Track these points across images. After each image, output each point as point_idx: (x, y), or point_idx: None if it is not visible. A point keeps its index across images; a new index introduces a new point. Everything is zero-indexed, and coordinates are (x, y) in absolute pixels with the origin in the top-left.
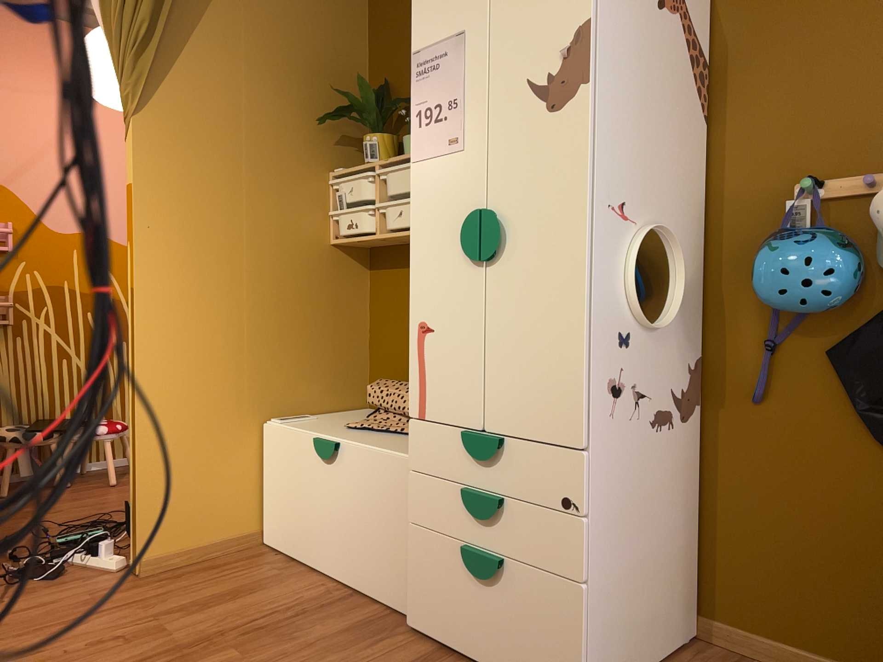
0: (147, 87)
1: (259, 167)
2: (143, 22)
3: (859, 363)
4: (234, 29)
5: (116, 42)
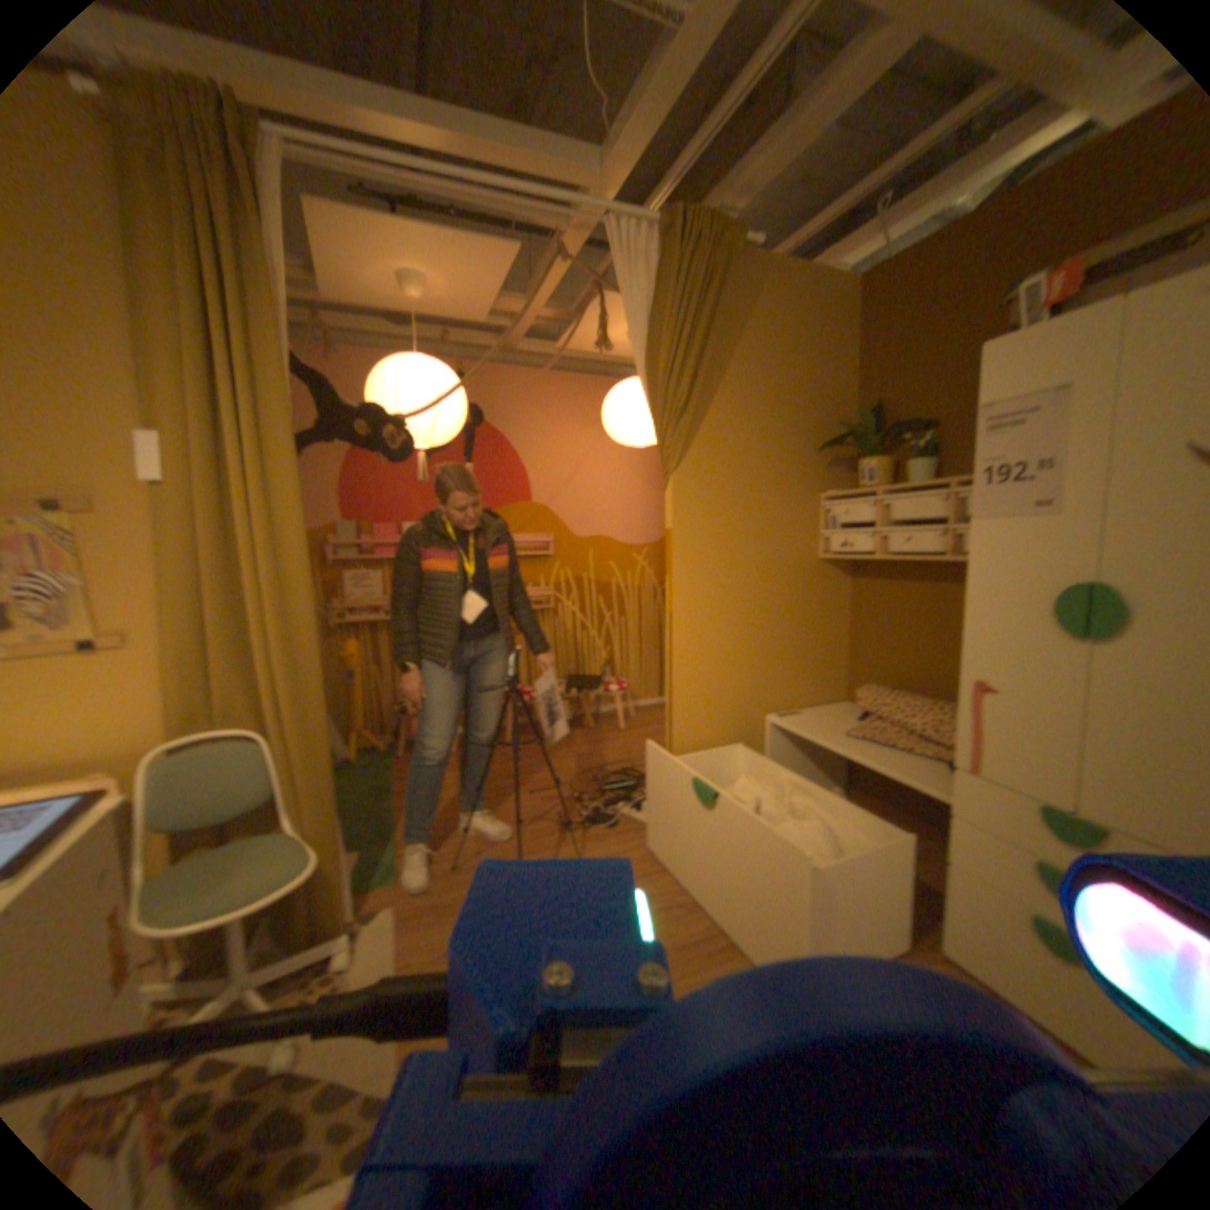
0: (681, 446)
1: (764, 497)
2: (680, 391)
3: None
4: (746, 378)
5: (656, 409)
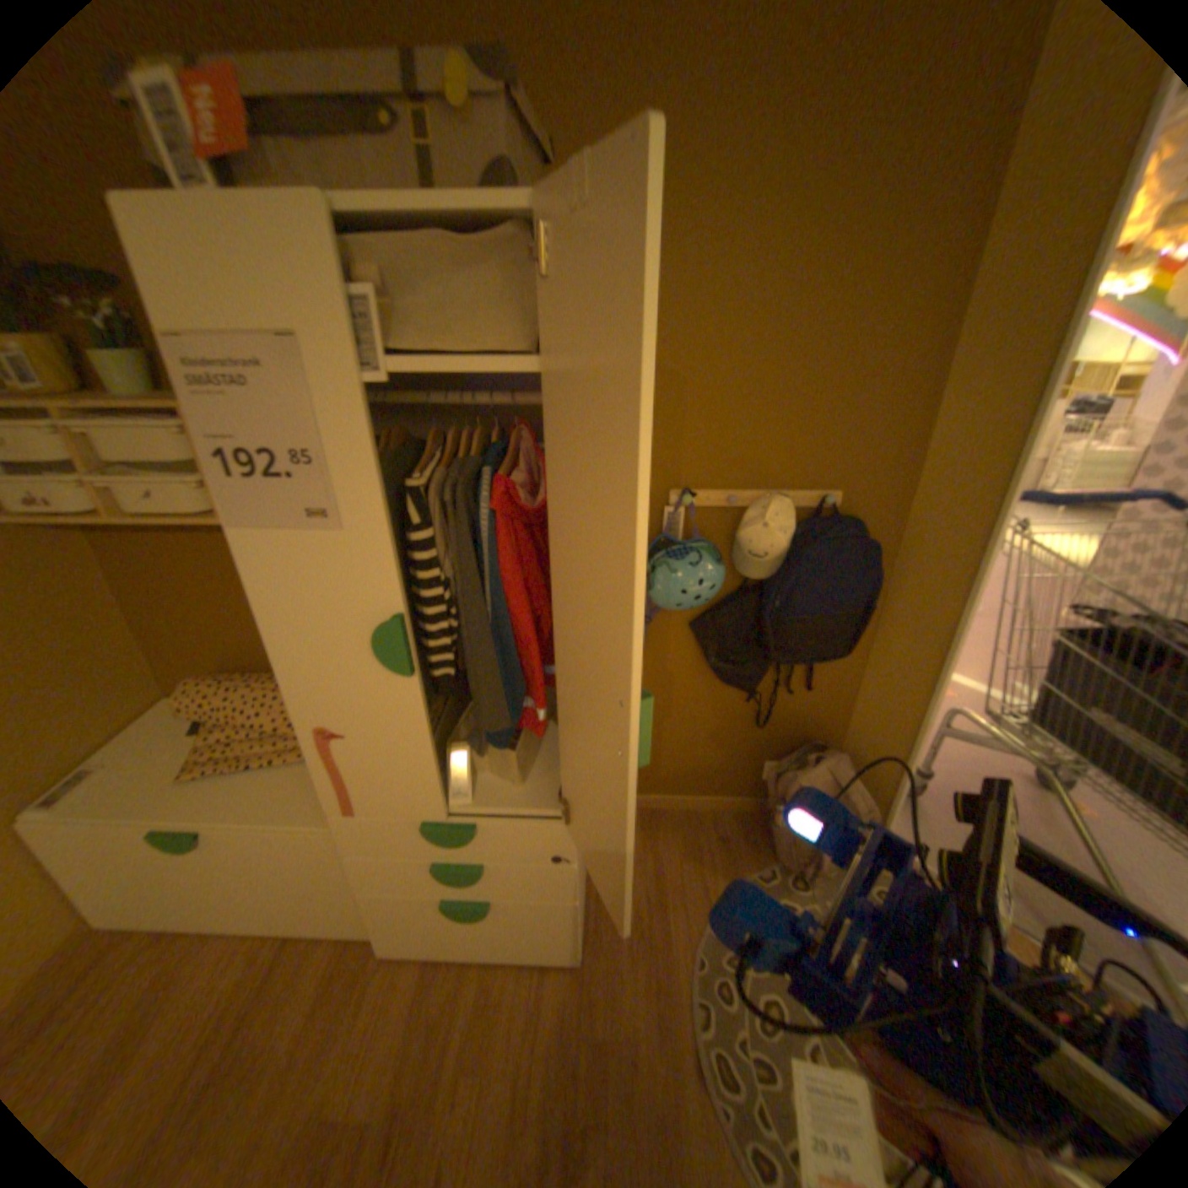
0: None
1: None
2: None
3: (714, 635)
4: None
5: None
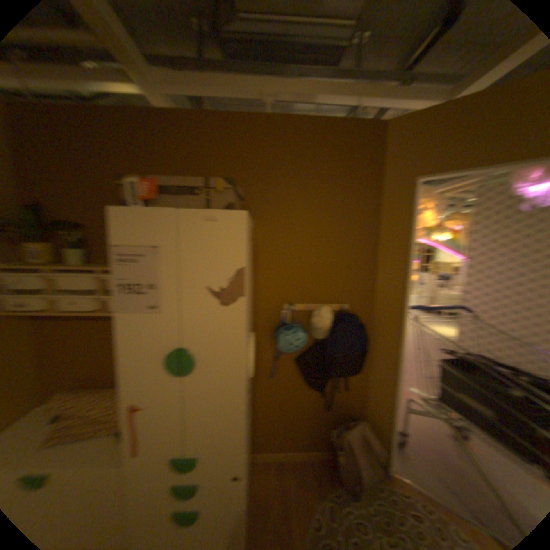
0: None
1: None
2: None
3: (304, 365)
4: None
5: None
